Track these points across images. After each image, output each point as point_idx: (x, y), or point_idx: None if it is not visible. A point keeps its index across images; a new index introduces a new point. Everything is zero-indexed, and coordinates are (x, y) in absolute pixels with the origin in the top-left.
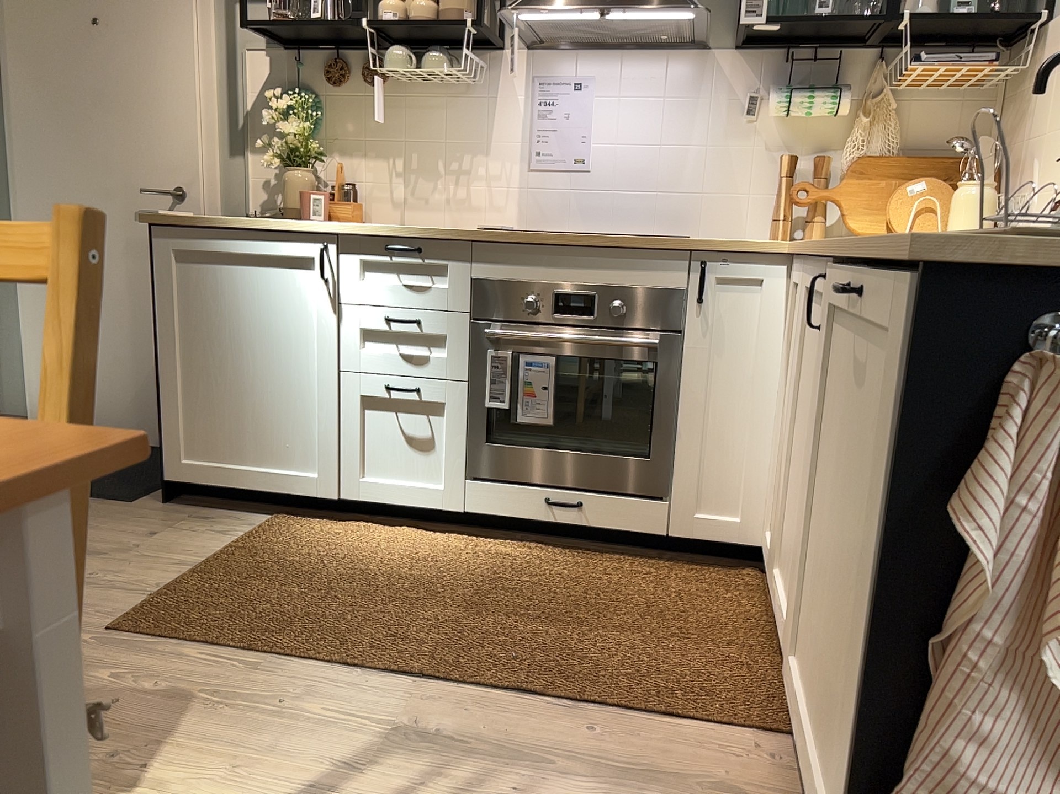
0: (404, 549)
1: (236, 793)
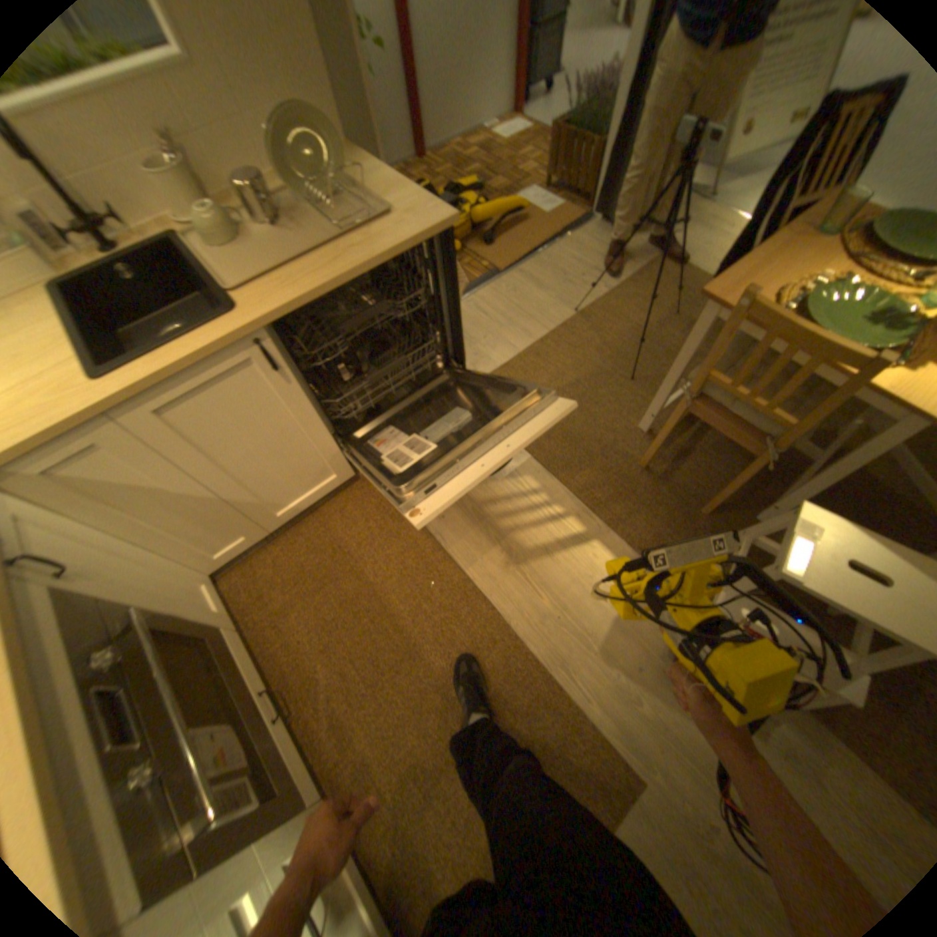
0: (388, 807)
1: (593, 571)
